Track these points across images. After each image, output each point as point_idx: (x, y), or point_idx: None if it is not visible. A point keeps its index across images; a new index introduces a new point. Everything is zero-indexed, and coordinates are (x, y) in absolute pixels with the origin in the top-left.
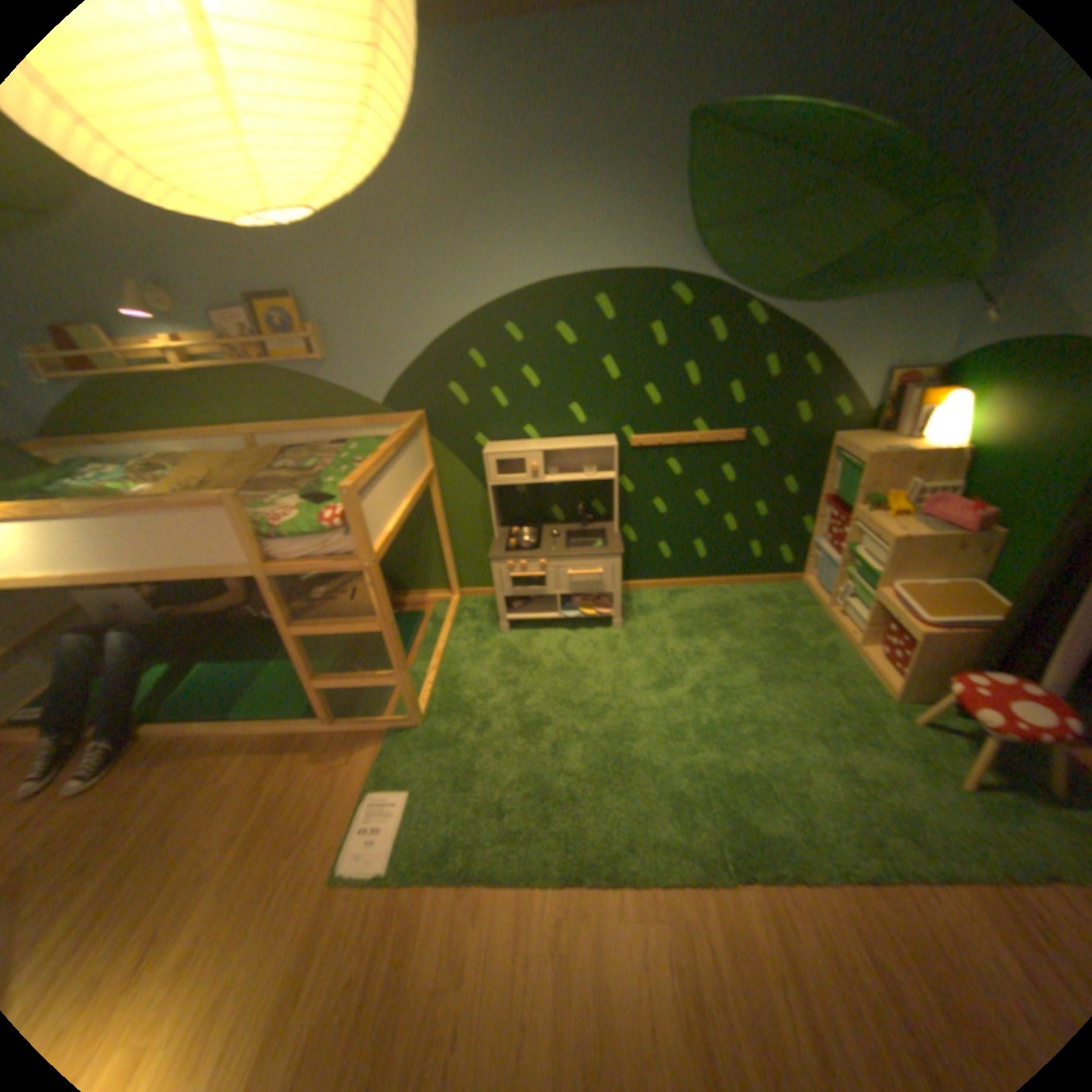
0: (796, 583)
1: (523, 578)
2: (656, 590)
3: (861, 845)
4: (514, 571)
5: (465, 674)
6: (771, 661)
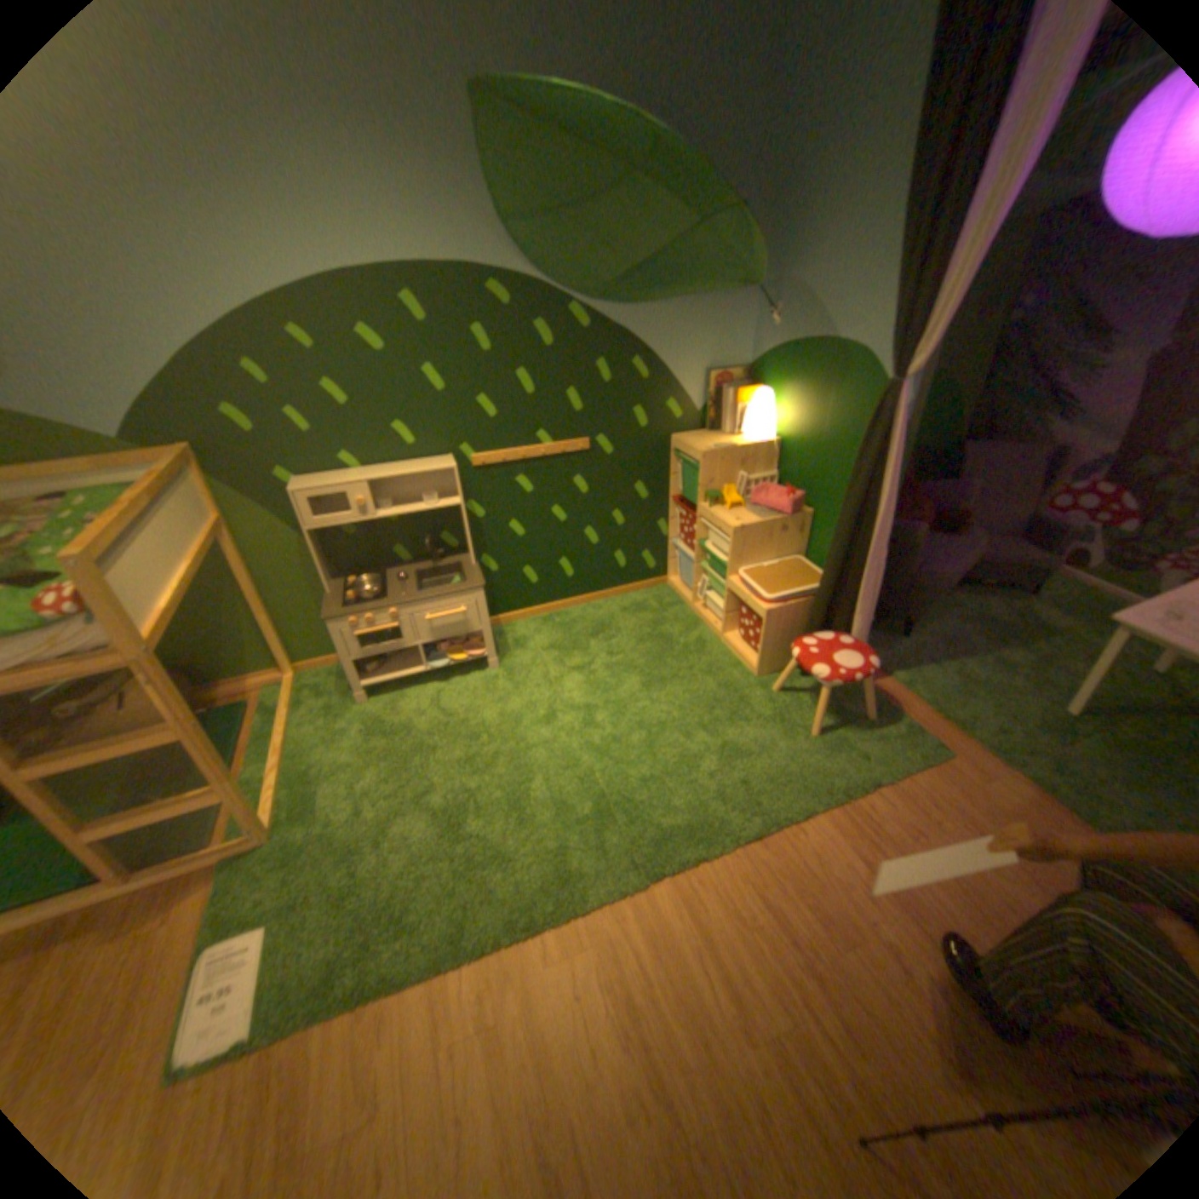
0: (661, 586)
1: (372, 634)
2: (530, 619)
3: (744, 809)
4: (360, 628)
5: (319, 763)
6: (649, 665)
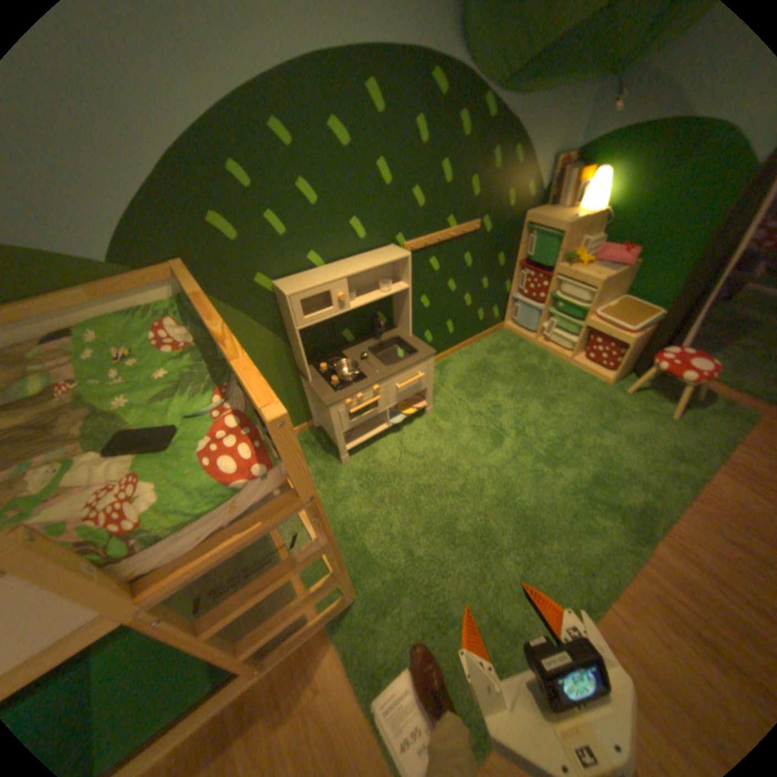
0: (501, 329)
1: (362, 408)
2: None
3: (671, 480)
4: (353, 405)
5: (347, 518)
6: (536, 389)
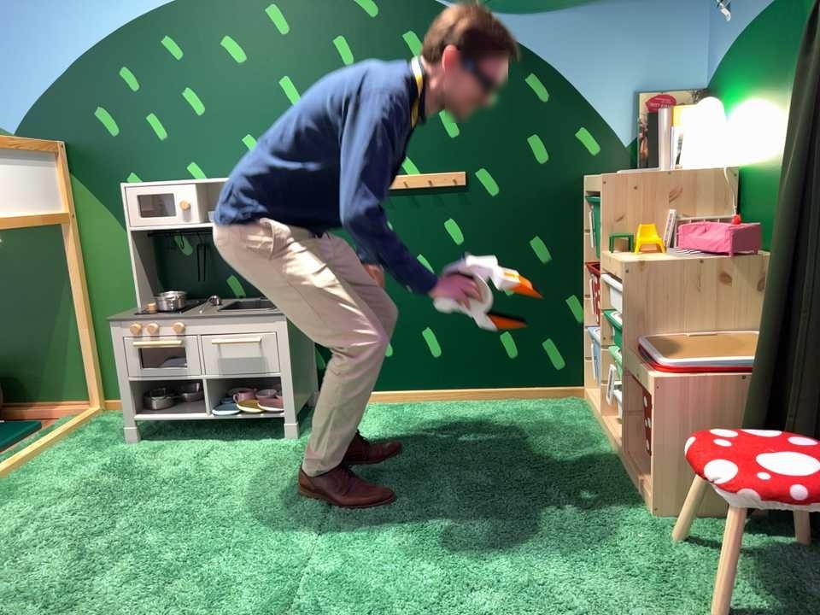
0: (576, 397)
1: (153, 348)
2: (378, 405)
3: None
4: (144, 339)
5: (40, 482)
6: (493, 472)
